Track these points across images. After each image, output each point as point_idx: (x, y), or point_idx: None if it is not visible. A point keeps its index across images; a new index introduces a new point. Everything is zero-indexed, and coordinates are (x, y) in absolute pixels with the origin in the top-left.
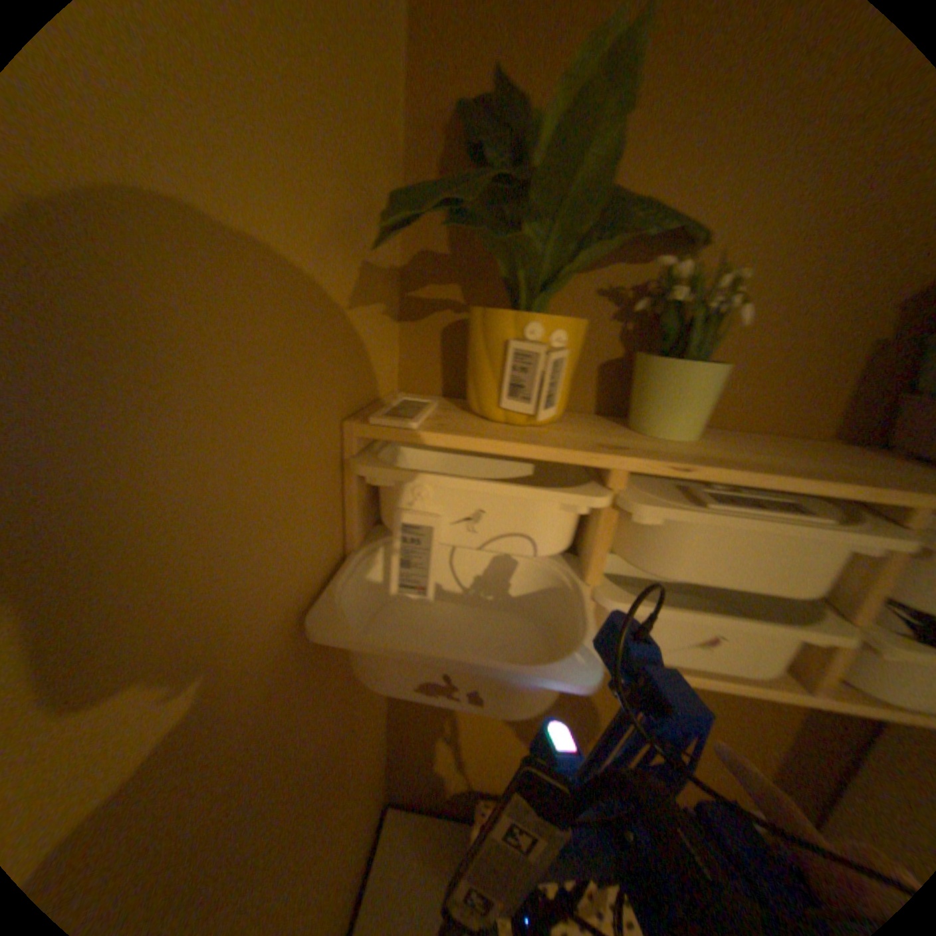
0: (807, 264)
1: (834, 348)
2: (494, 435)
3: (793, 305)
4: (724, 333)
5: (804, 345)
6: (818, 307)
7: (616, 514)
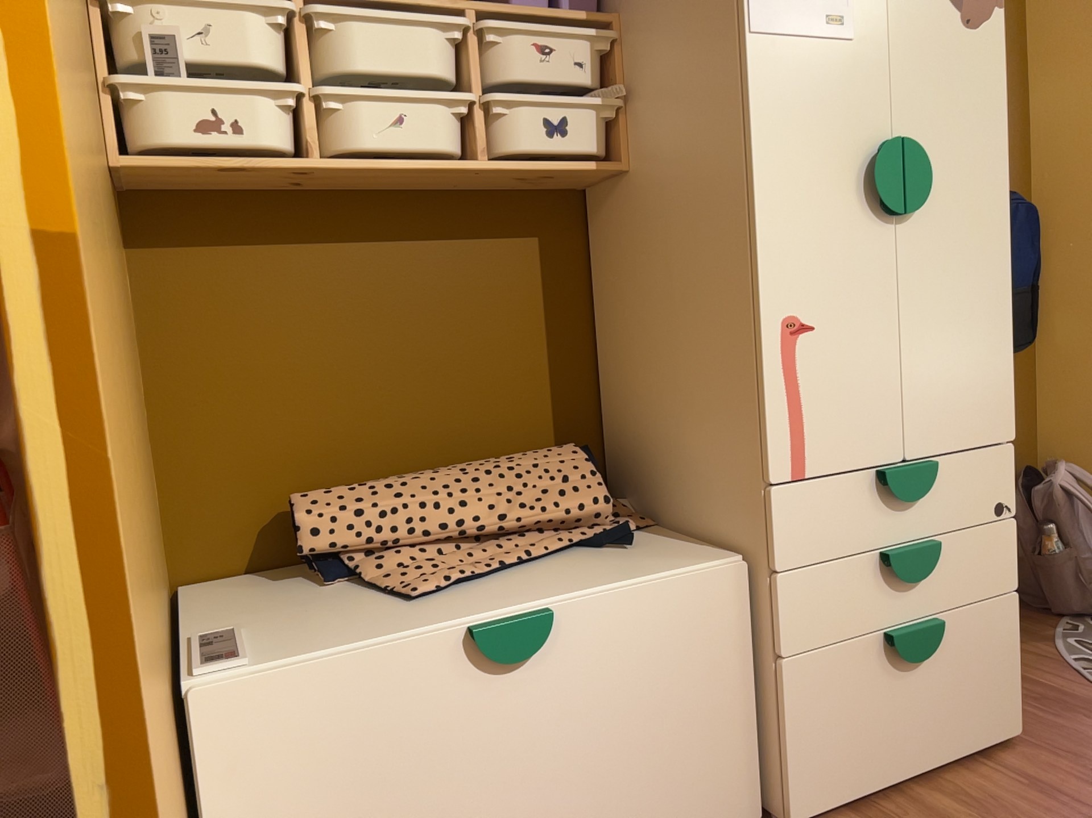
0: None
1: None
2: None
3: None
4: None
5: None
6: None
7: (302, 32)
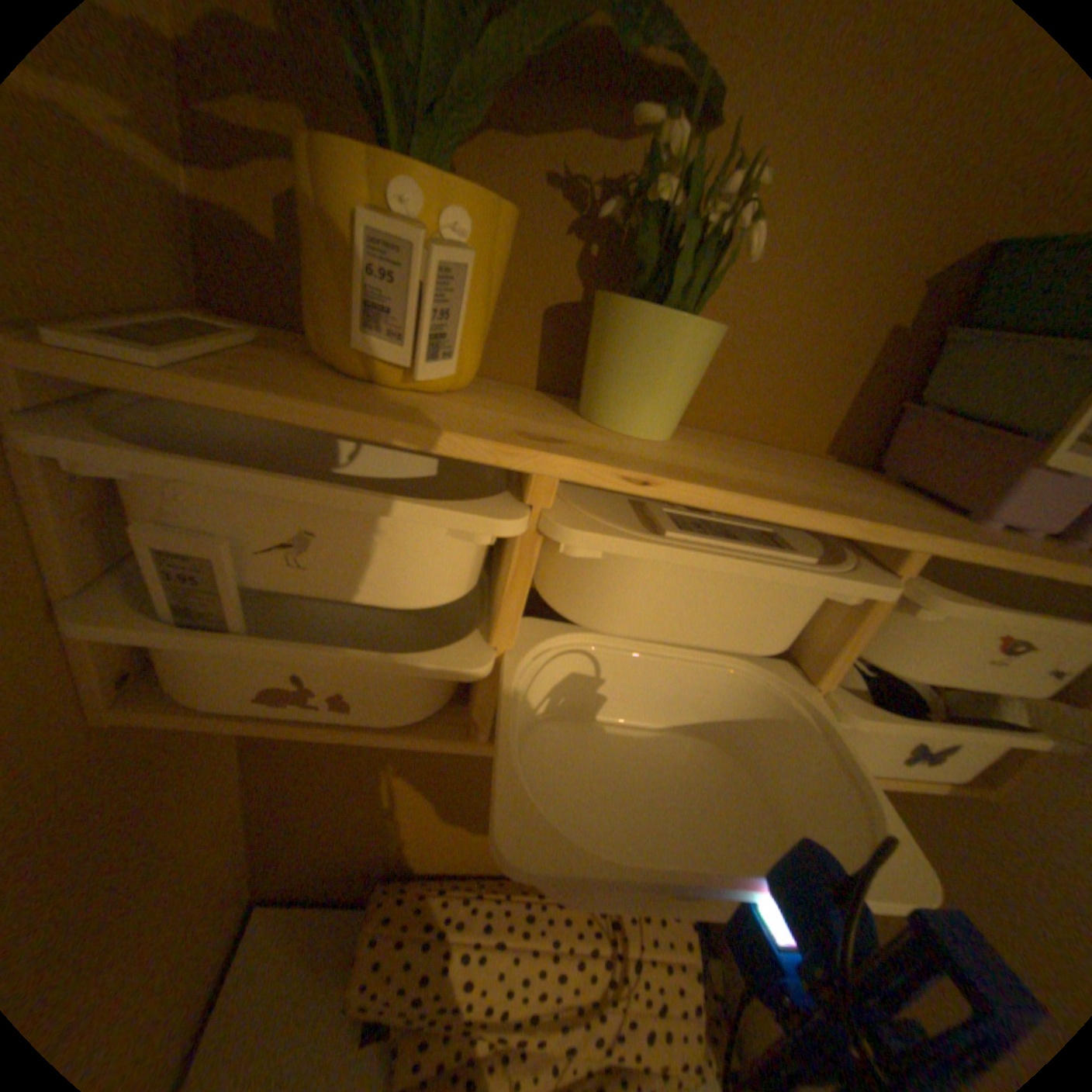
0: (837, 194)
1: (846, 331)
2: (325, 393)
3: (810, 256)
4: (721, 276)
5: (814, 321)
6: (840, 266)
7: (537, 545)
